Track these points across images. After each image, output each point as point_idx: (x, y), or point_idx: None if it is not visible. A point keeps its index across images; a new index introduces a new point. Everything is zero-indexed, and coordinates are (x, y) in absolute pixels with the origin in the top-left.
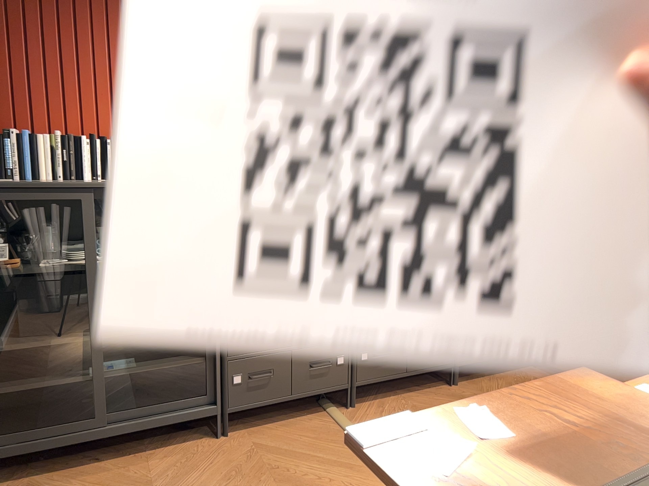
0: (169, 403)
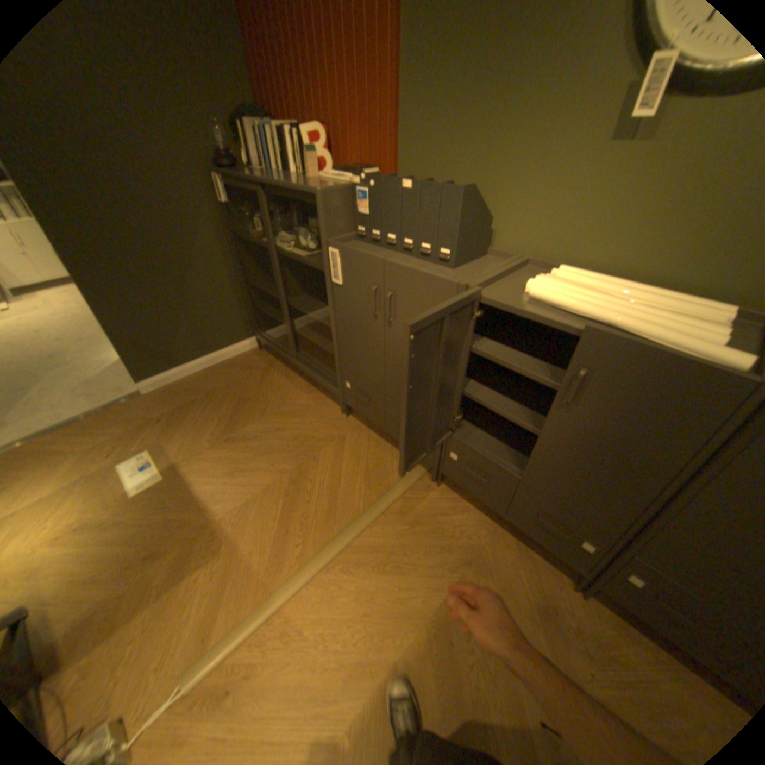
0: (322, 370)
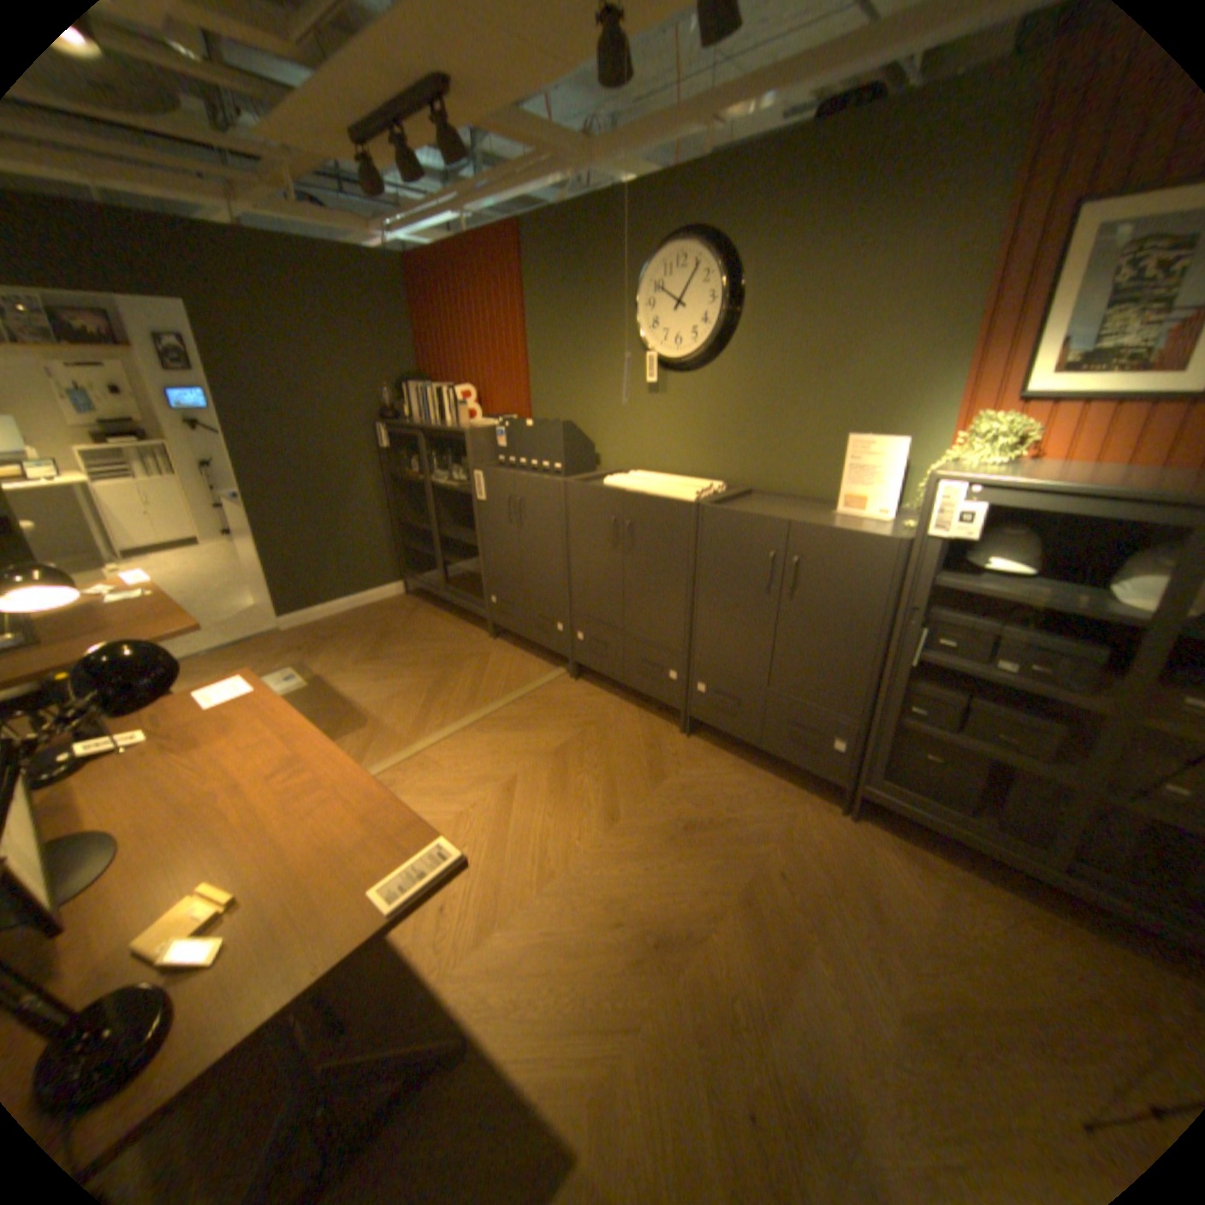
0: (469, 596)
